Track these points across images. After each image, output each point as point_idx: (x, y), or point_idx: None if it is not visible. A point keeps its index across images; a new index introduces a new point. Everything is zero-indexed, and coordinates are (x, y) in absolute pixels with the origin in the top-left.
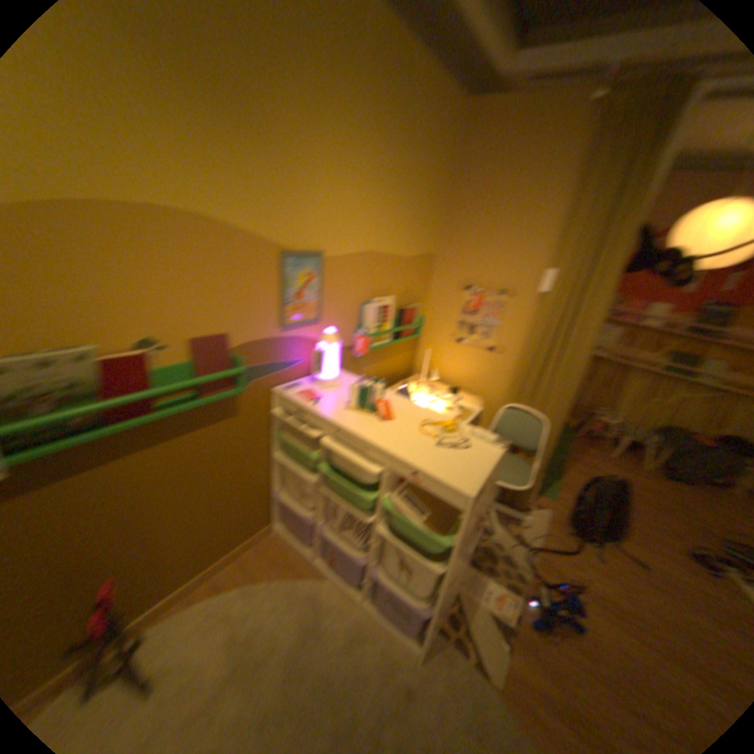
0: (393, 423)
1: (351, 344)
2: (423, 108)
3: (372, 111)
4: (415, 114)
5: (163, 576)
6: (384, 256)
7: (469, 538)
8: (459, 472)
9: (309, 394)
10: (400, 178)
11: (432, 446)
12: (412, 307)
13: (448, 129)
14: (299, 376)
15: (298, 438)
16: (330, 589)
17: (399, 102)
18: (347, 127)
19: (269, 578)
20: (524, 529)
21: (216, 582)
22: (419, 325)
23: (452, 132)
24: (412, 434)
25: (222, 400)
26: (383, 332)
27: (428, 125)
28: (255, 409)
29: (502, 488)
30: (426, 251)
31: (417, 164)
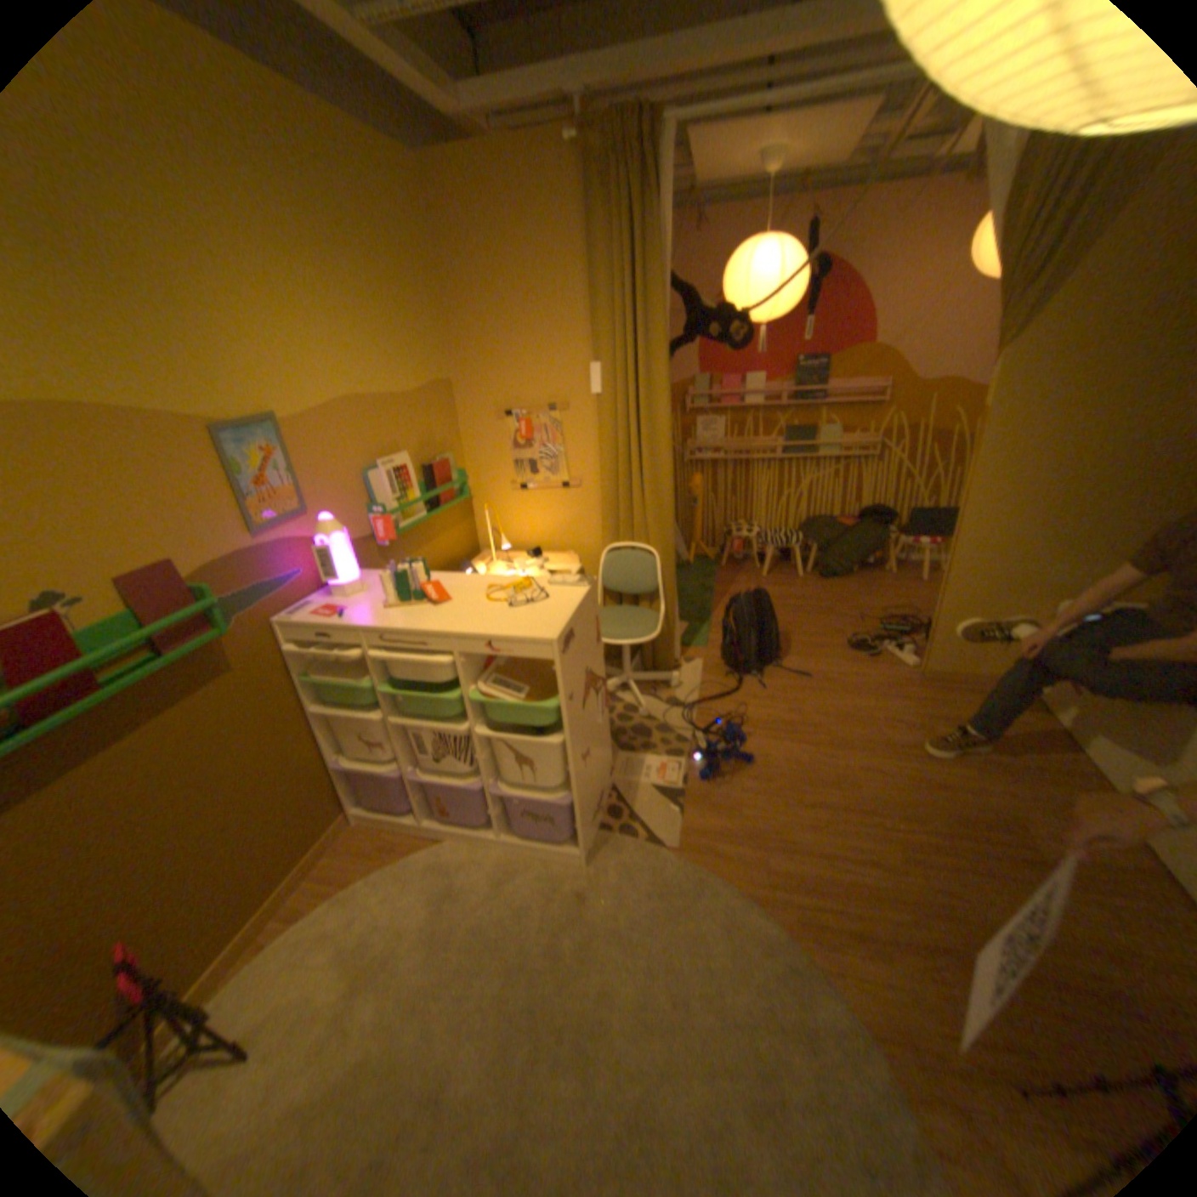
0: (453, 603)
1: (371, 531)
2: (352, 181)
3: (275, 202)
4: (343, 192)
5: (206, 920)
6: (372, 398)
7: (586, 699)
8: (539, 623)
9: (330, 609)
10: (355, 285)
11: (505, 610)
12: (444, 459)
13: (402, 201)
14: (307, 593)
15: (336, 673)
16: (454, 845)
17: (313, 181)
18: (246, 231)
19: (367, 871)
20: (674, 688)
21: (291, 907)
22: (463, 481)
23: (410, 205)
24: (479, 606)
25: (202, 652)
26: (412, 504)
27: (369, 202)
28: (257, 654)
29: (627, 647)
30: (436, 378)
31: (373, 260)
